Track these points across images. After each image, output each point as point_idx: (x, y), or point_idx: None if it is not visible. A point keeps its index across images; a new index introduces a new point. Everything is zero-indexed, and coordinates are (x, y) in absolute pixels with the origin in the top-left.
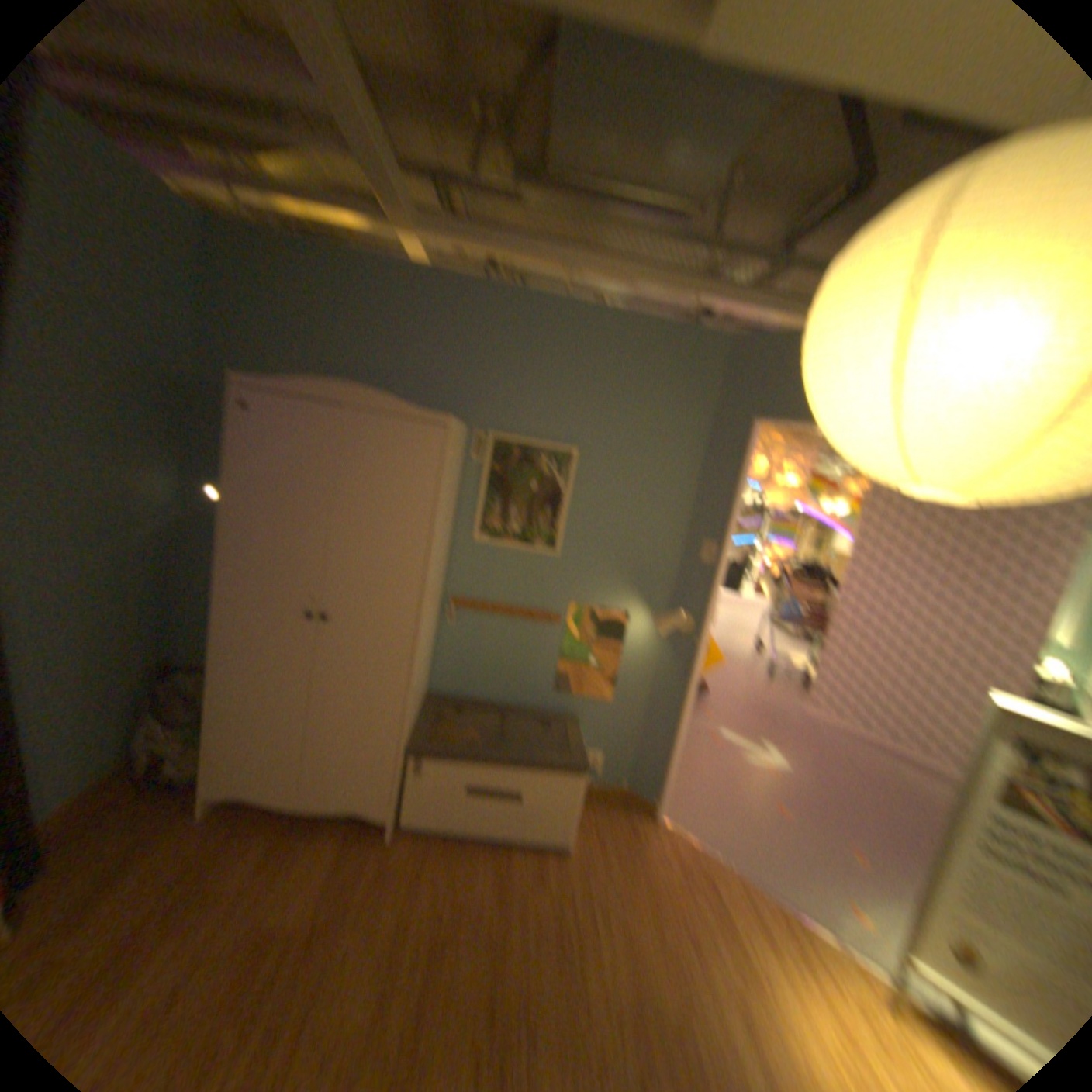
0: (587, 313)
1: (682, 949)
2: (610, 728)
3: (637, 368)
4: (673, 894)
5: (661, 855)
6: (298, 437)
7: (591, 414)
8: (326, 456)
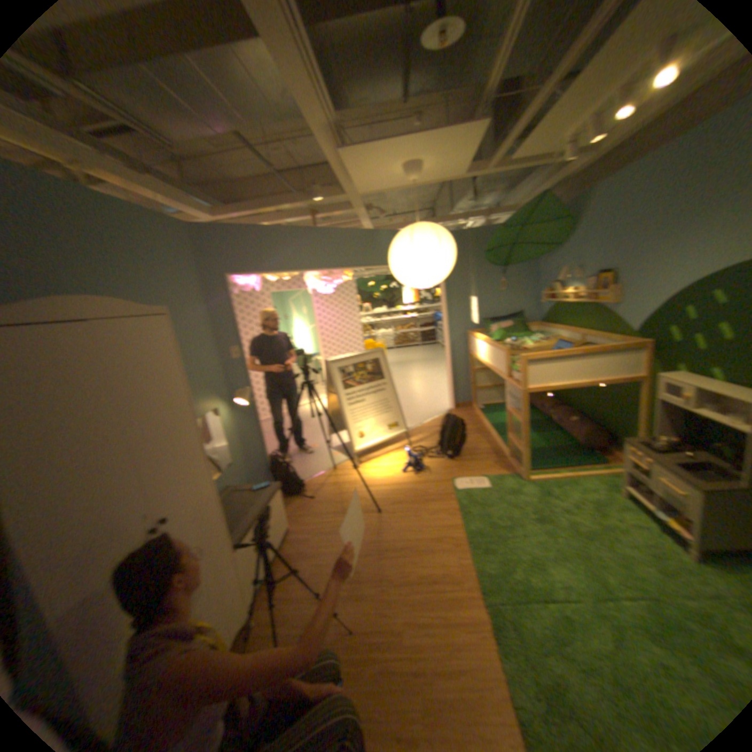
0: (110, 205)
1: (343, 498)
2: (238, 477)
3: (156, 248)
4: (318, 497)
5: (297, 498)
6: (59, 367)
7: (147, 286)
8: (96, 374)
